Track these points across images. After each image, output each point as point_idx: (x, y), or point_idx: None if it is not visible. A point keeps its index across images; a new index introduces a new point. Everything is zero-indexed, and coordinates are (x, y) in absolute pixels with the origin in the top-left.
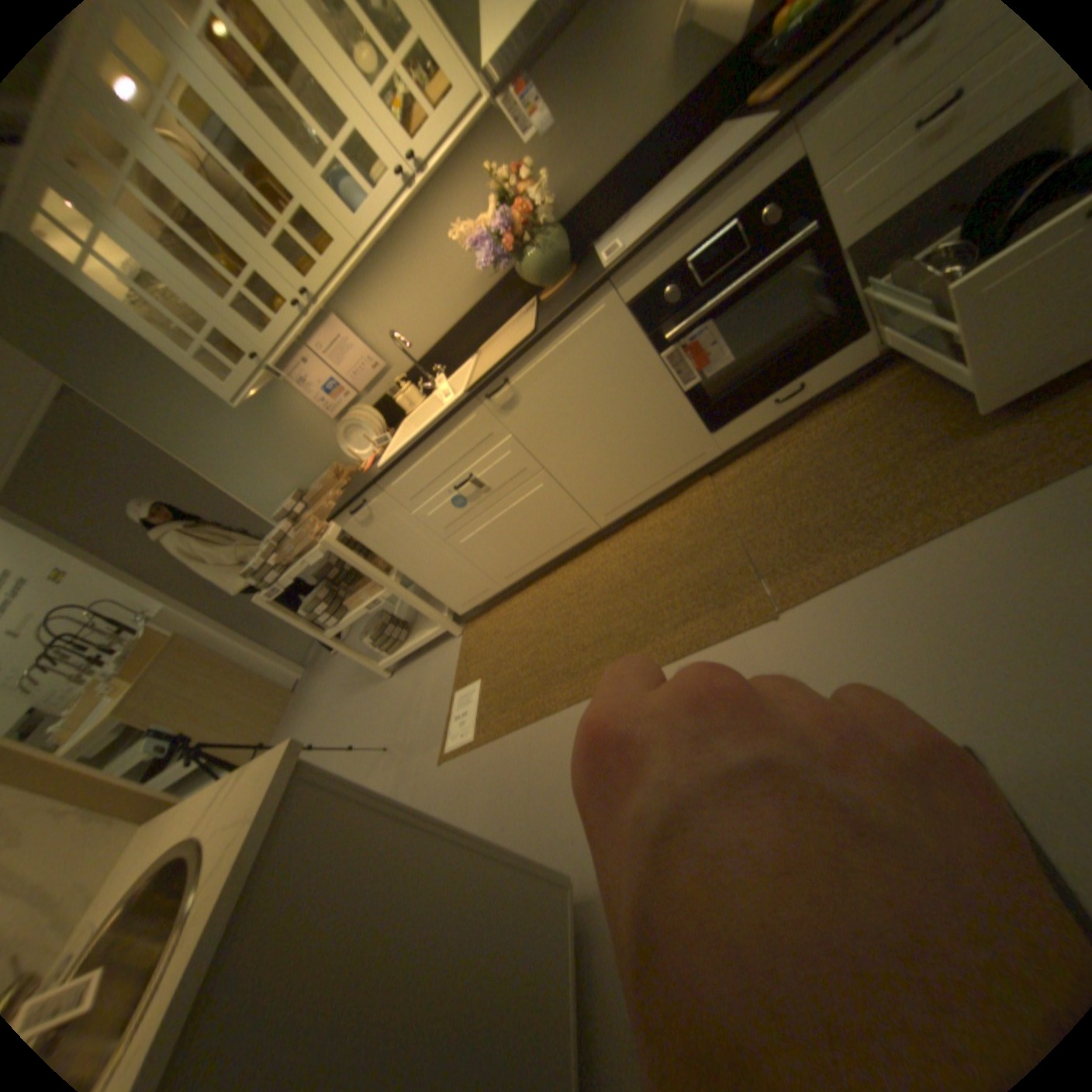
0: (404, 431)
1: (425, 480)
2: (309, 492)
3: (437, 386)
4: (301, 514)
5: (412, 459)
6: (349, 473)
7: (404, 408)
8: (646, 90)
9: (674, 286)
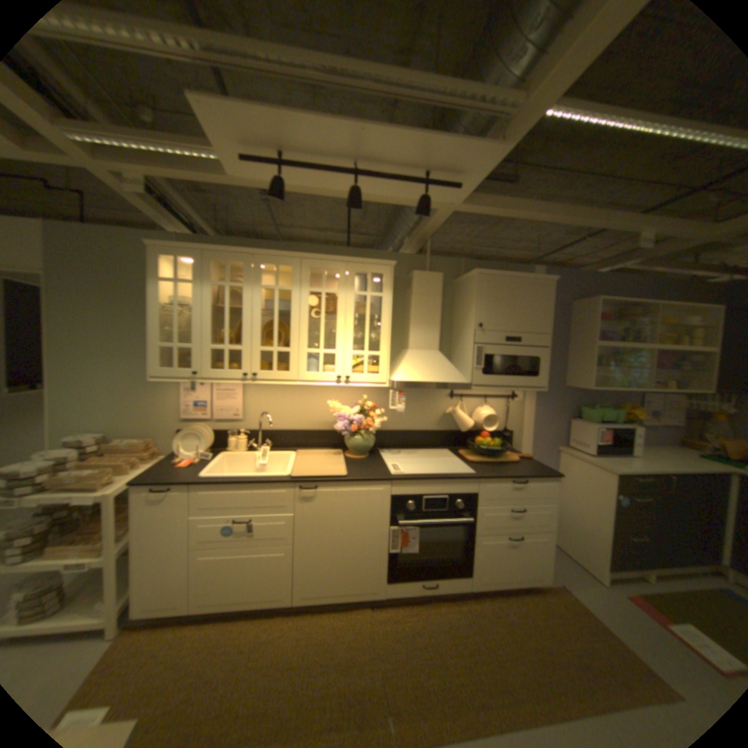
0: (222, 459)
1: (222, 504)
2: (109, 441)
3: (260, 449)
4: (92, 453)
5: (229, 488)
6: (155, 452)
7: (231, 445)
8: (428, 419)
9: (413, 503)
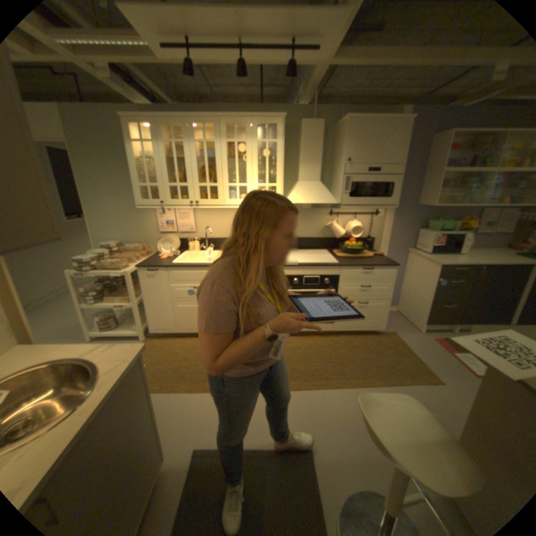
0: (186, 255)
1: (186, 278)
2: (123, 245)
3: (208, 249)
4: (115, 251)
5: (189, 269)
6: (149, 251)
7: (190, 247)
8: (314, 229)
9: (297, 280)
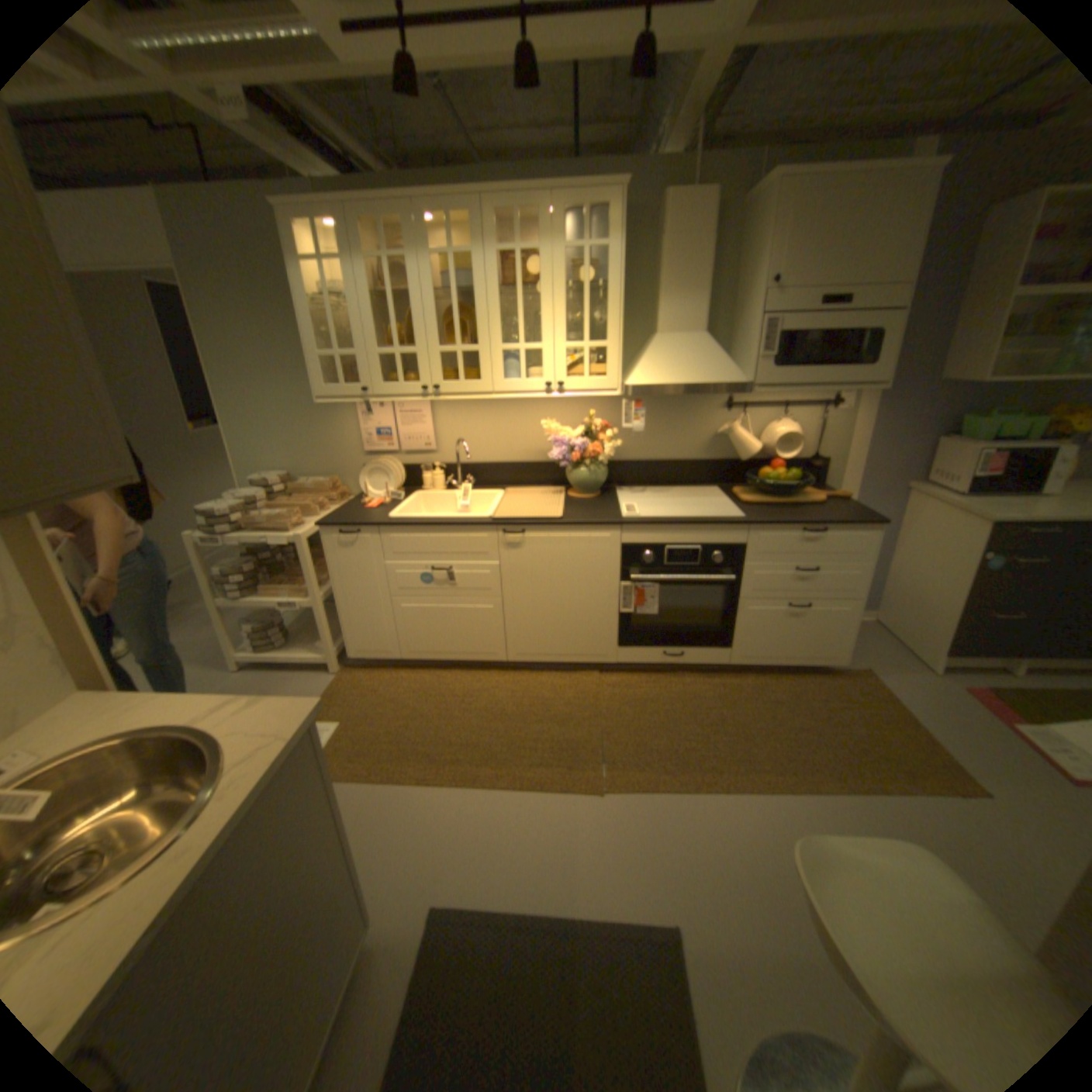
0: (415, 500)
1: (416, 549)
2: (293, 480)
3: (460, 488)
4: (277, 493)
5: (420, 531)
6: (342, 492)
7: (425, 484)
8: (690, 442)
9: (651, 555)
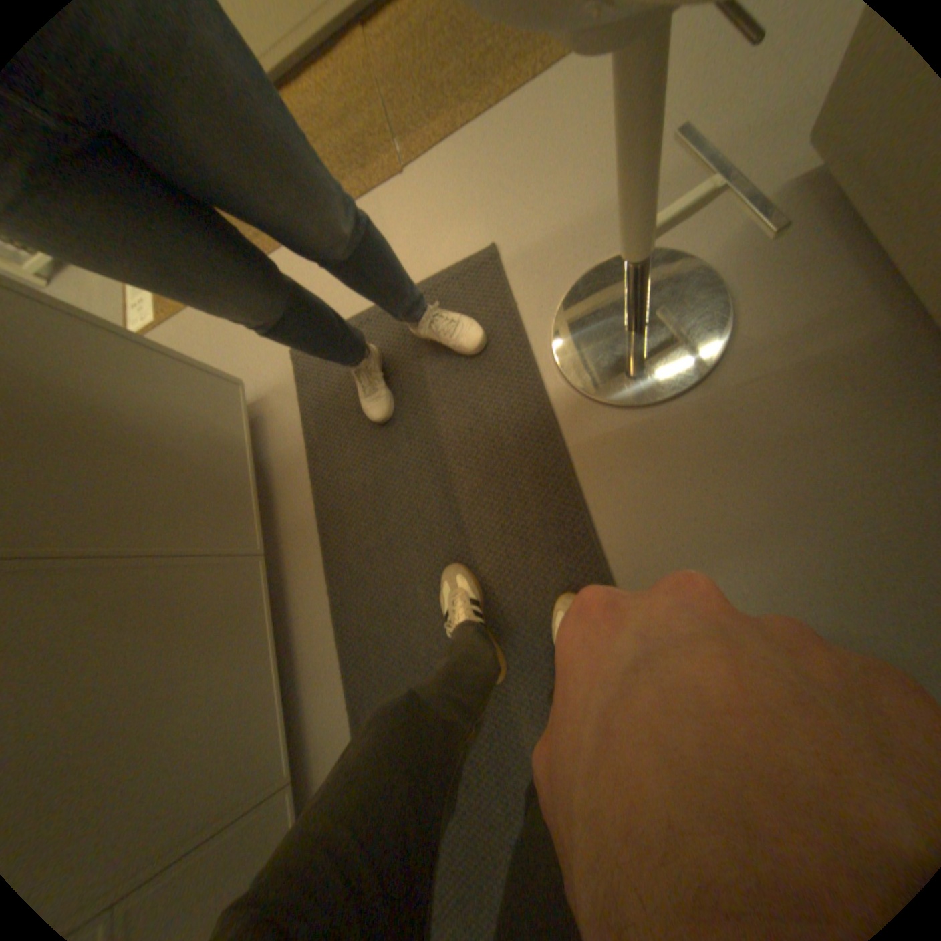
0: None
1: None
2: None
3: None
4: None
5: None
6: None
7: None
8: None
9: None
